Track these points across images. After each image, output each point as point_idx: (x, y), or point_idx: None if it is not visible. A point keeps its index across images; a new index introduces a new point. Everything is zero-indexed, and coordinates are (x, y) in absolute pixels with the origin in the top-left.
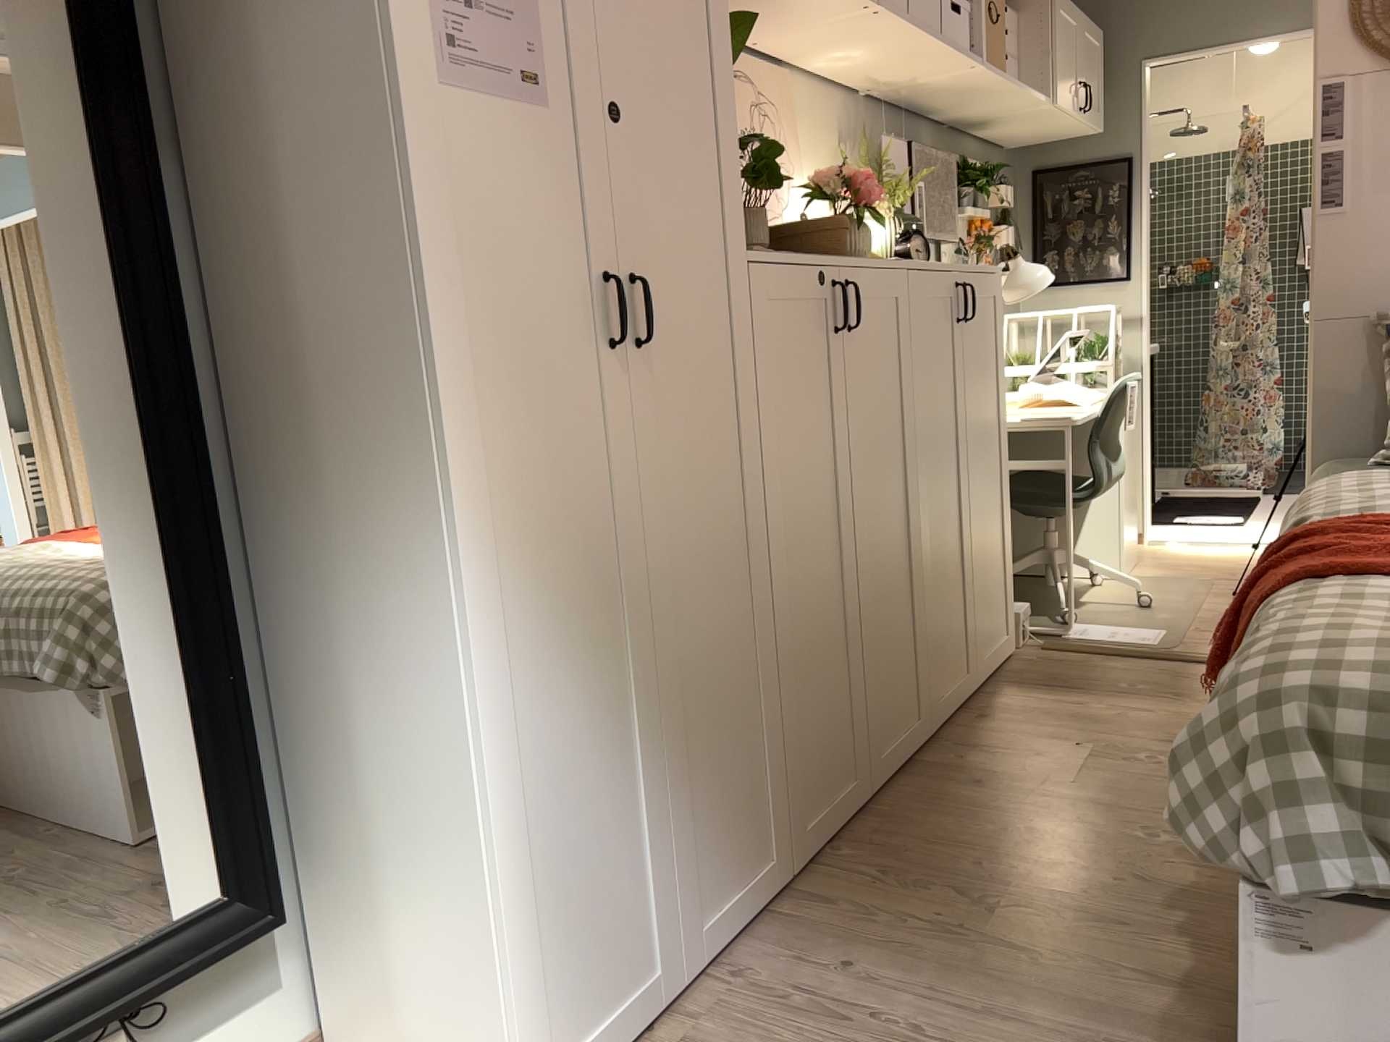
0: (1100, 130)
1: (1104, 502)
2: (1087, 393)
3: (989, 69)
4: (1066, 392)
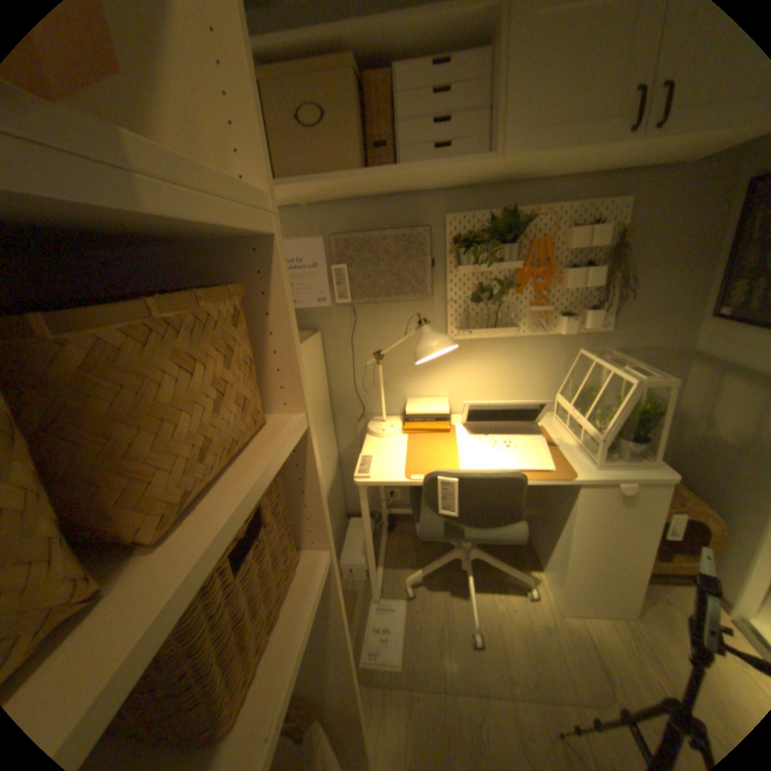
0: None
1: (564, 549)
2: (515, 455)
3: (278, 179)
4: (477, 446)
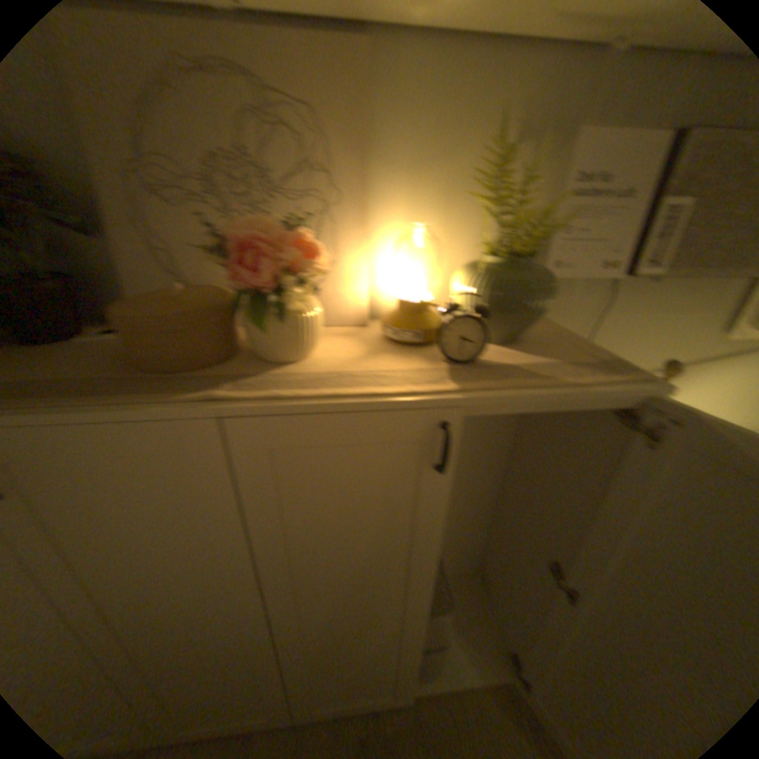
0: None
1: None
2: None
3: None
4: None
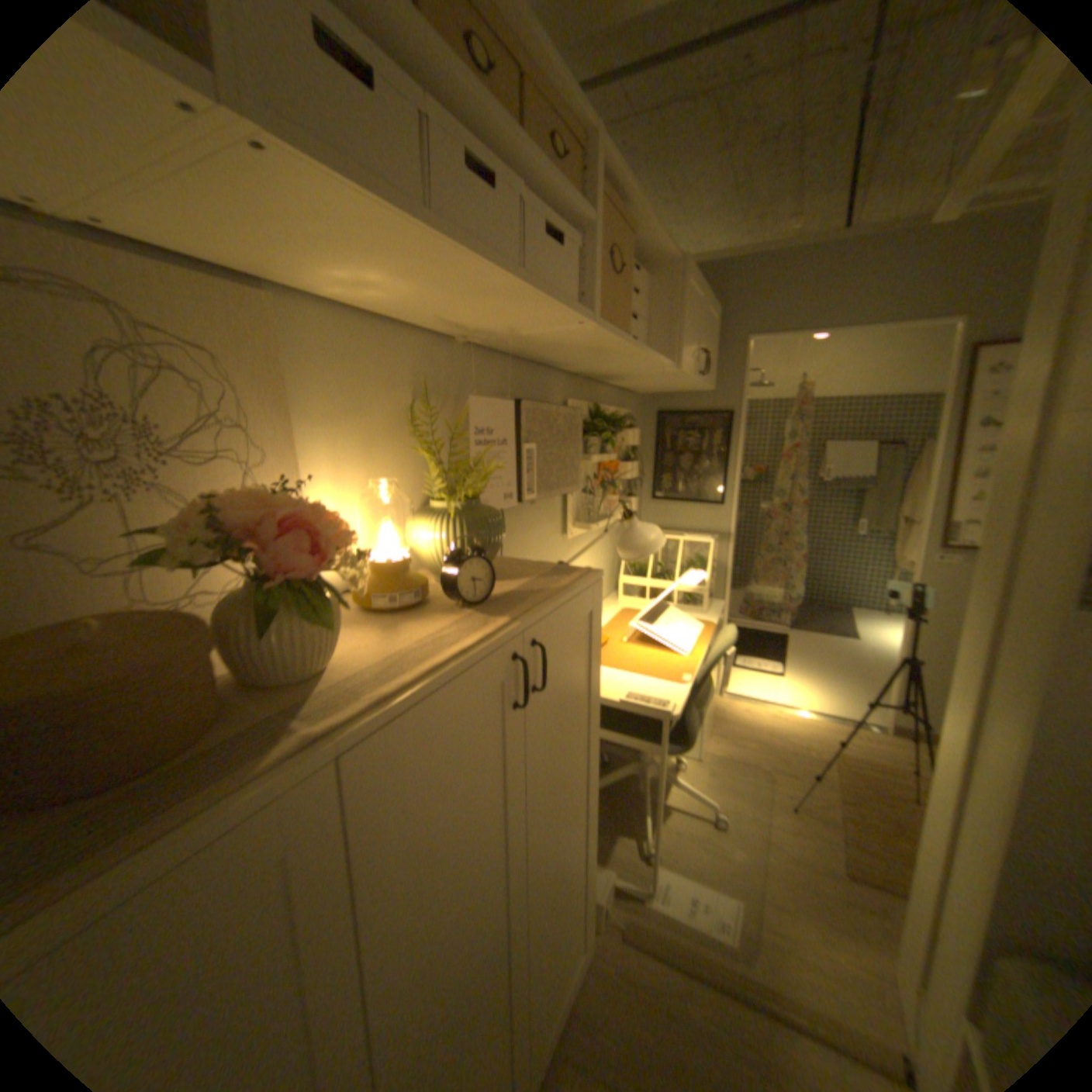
0: (712, 384)
1: None
2: (685, 626)
3: (606, 322)
4: (668, 631)
